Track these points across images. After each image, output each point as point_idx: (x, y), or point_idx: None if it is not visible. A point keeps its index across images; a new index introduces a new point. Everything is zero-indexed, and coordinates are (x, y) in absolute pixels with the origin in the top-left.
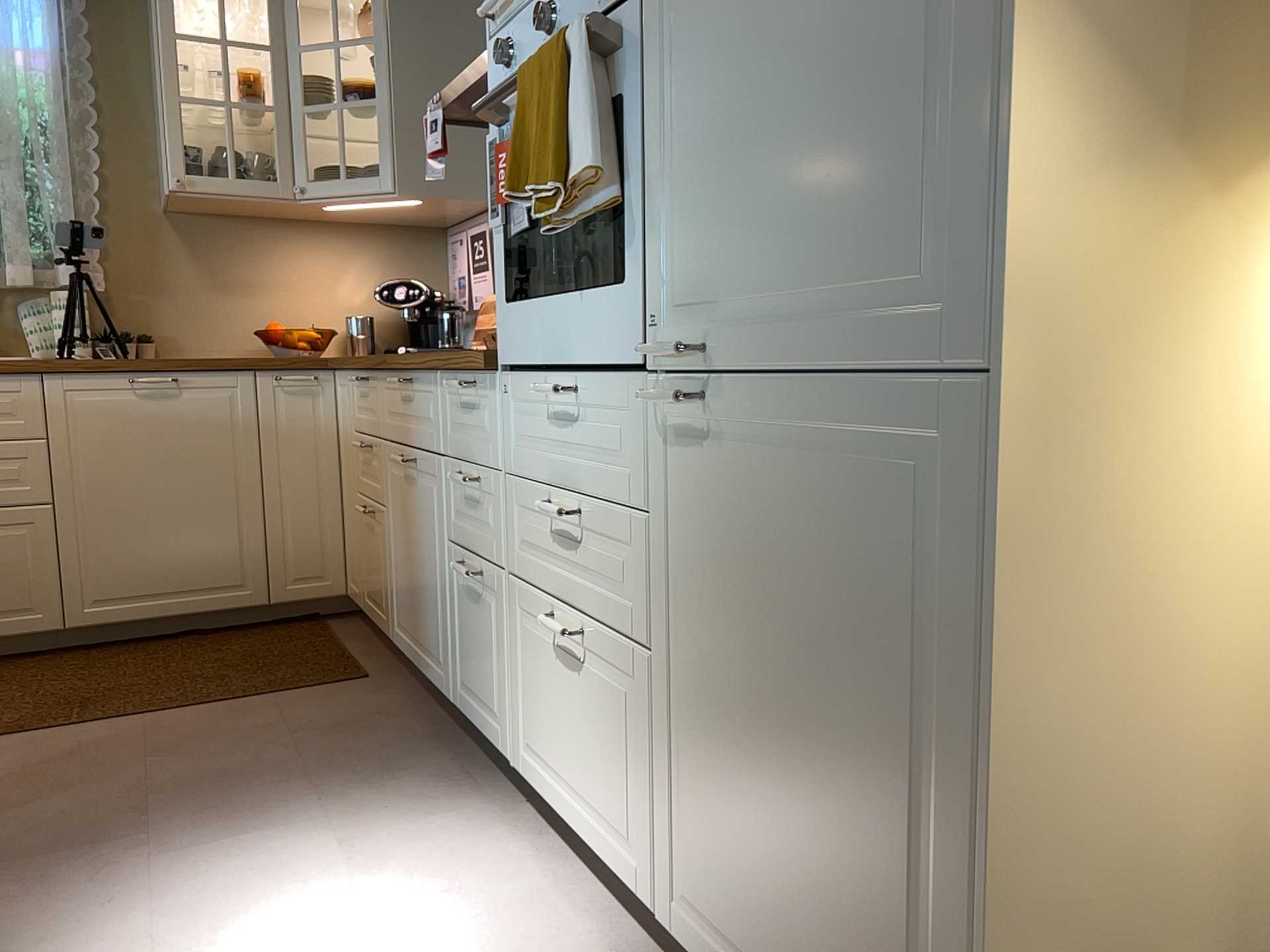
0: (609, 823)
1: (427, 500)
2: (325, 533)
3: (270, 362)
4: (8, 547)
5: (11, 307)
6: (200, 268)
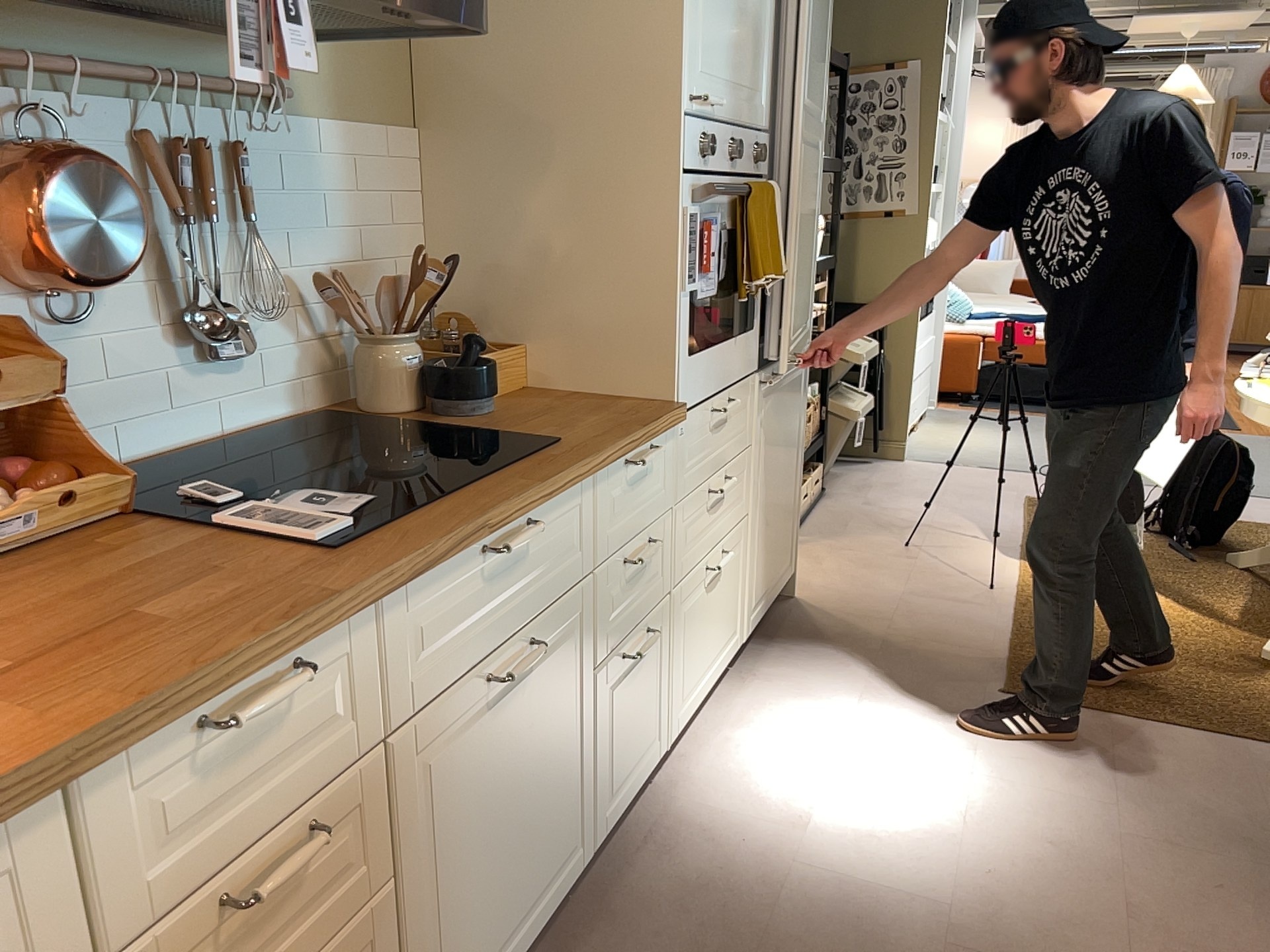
0: (727, 639)
1: (553, 671)
2: None
3: None
4: None
5: None
6: None
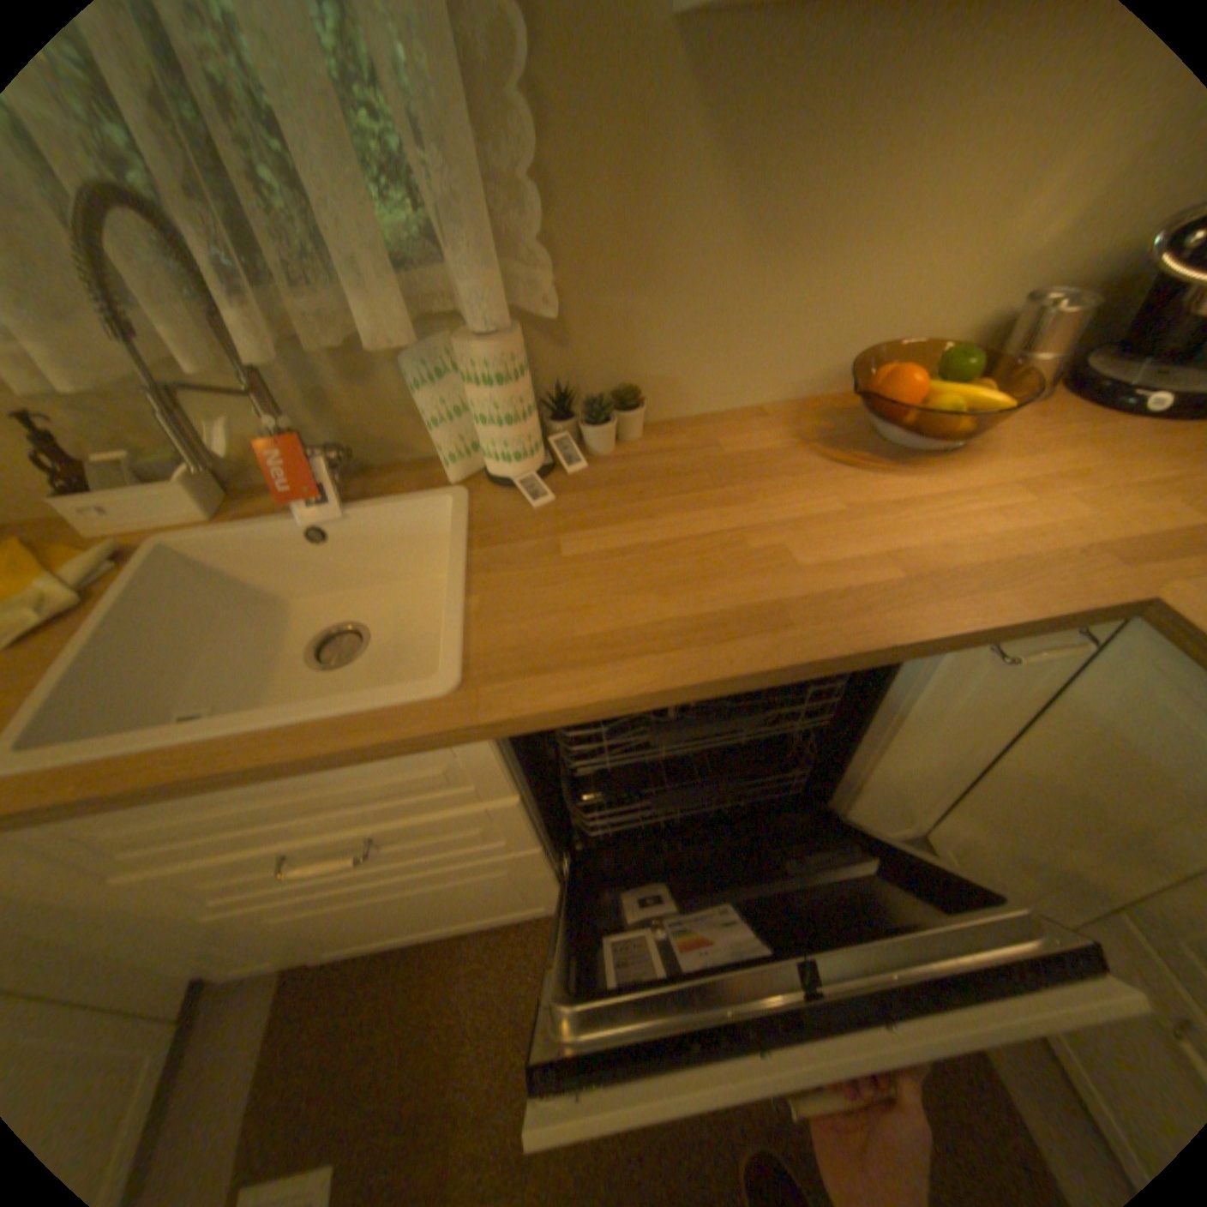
0: None
1: None
2: (938, 800)
3: (1014, 631)
4: (488, 884)
5: (384, 356)
6: (744, 200)
